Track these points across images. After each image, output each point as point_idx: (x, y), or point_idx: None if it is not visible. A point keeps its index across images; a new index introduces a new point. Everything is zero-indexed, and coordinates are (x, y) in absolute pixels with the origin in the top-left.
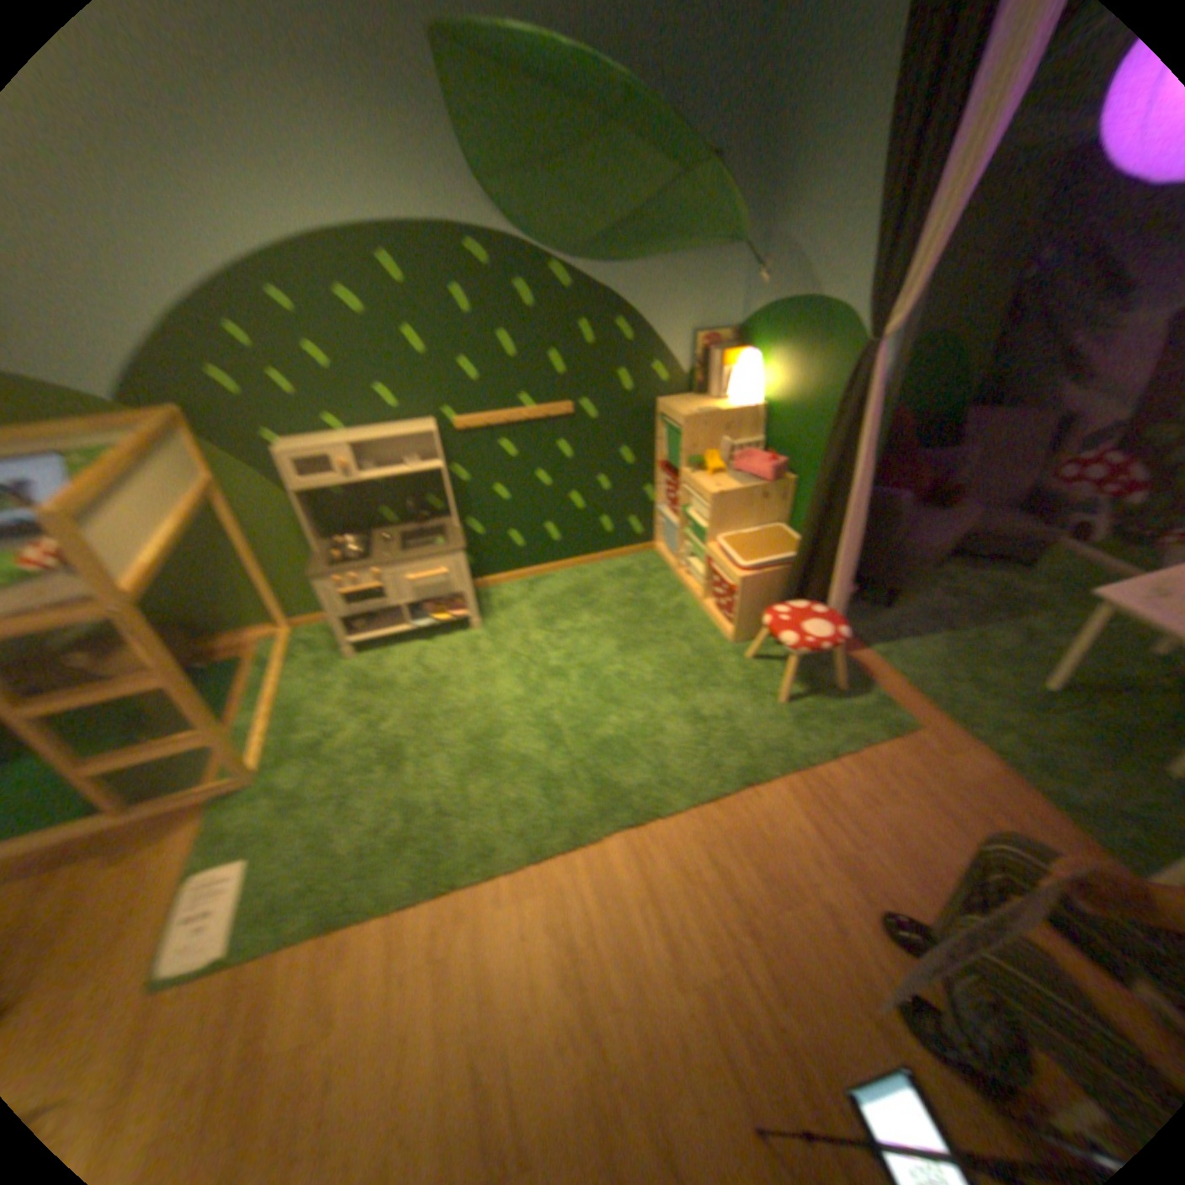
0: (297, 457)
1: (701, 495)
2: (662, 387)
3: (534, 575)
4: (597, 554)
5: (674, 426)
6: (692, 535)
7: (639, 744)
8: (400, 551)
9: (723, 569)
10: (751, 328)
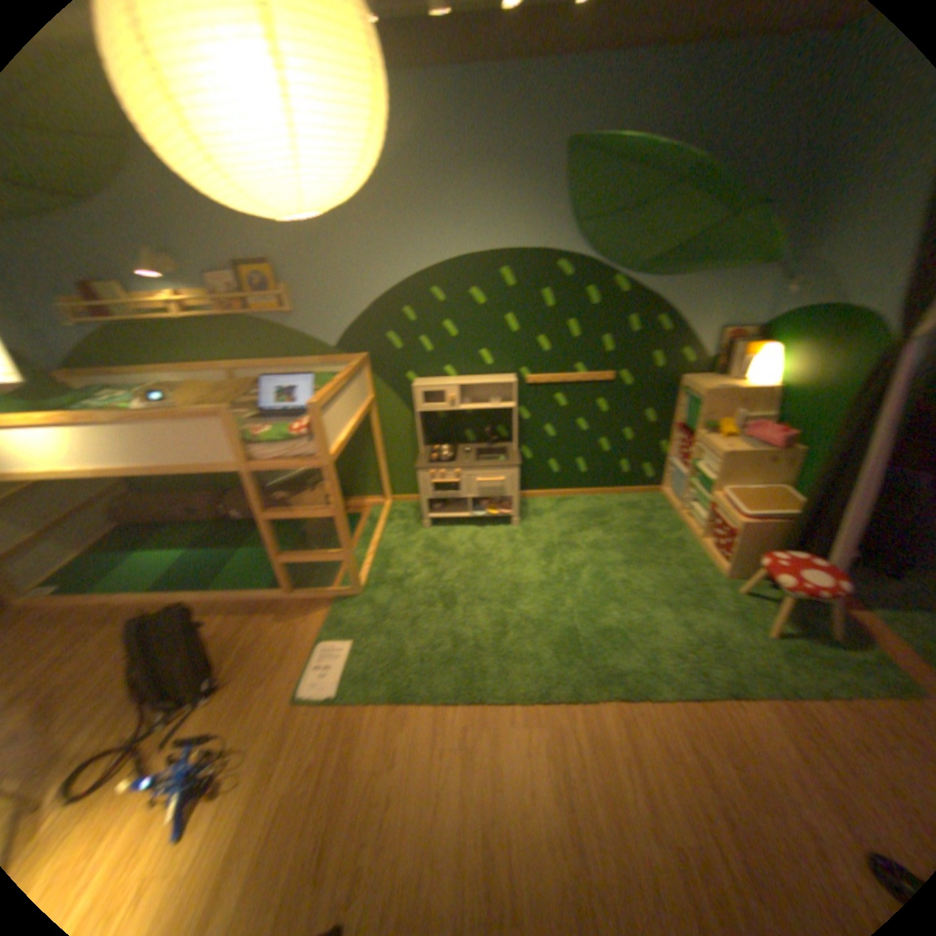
0: (425, 392)
1: (714, 452)
2: (688, 367)
3: (560, 496)
4: (612, 488)
5: (695, 397)
6: (700, 484)
7: (637, 640)
8: (475, 462)
9: (727, 514)
10: (775, 326)
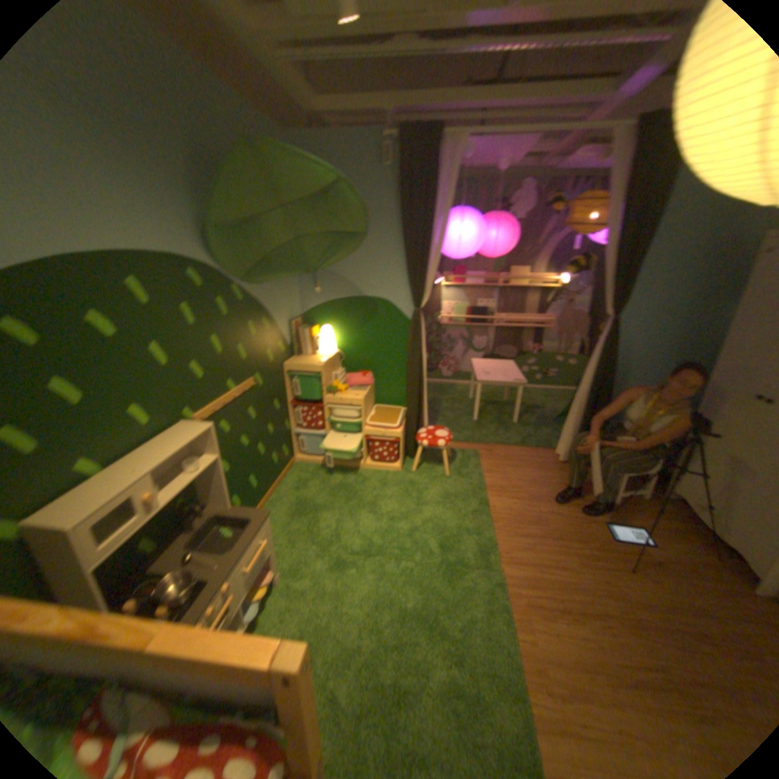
0: (98, 520)
1: (353, 404)
2: (282, 356)
3: None
4: (273, 483)
5: (305, 375)
6: (345, 431)
7: (447, 533)
8: (221, 555)
9: (384, 434)
10: (312, 316)
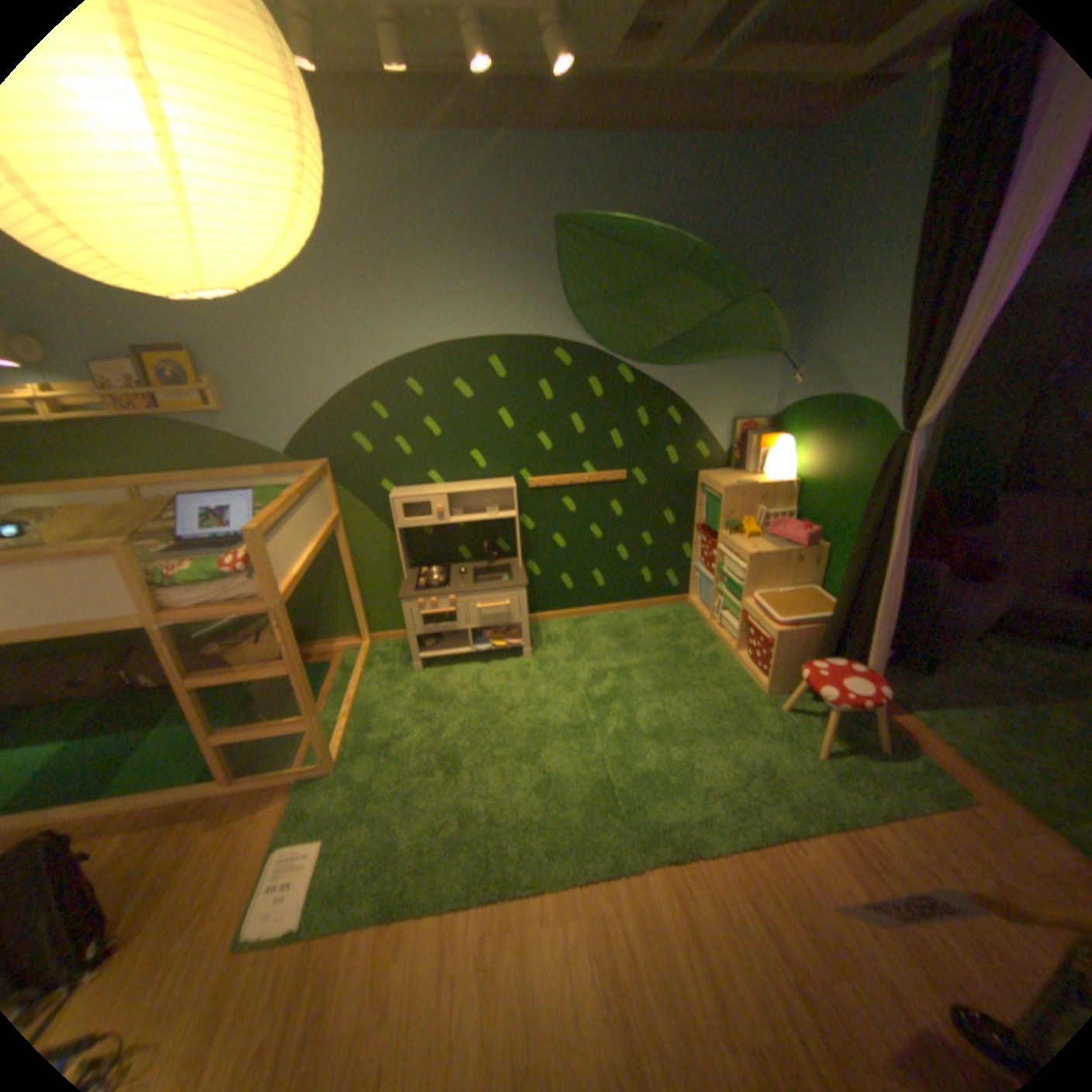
0: (408, 503)
1: (740, 555)
2: (704, 463)
3: (579, 616)
4: (636, 601)
5: (715, 495)
6: (729, 590)
7: (680, 783)
8: (475, 584)
9: (760, 623)
10: (785, 418)
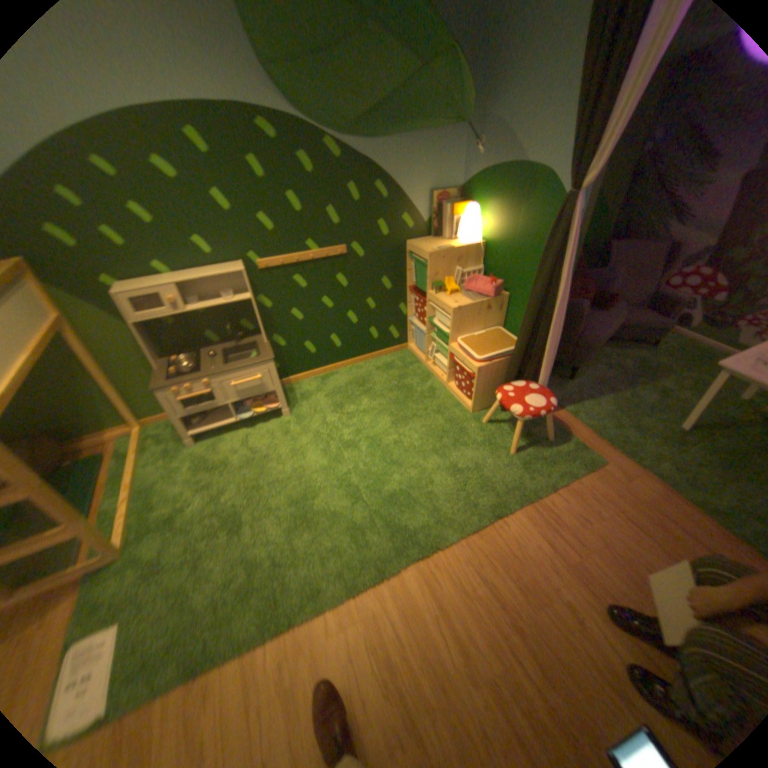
0: (136, 296)
1: (445, 309)
2: (411, 232)
3: (325, 372)
4: (369, 354)
5: (421, 260)
6: (438, 338)
7: (418, 494)
8: (226, 364)
9: (464, 361)
10: (472, 187)
